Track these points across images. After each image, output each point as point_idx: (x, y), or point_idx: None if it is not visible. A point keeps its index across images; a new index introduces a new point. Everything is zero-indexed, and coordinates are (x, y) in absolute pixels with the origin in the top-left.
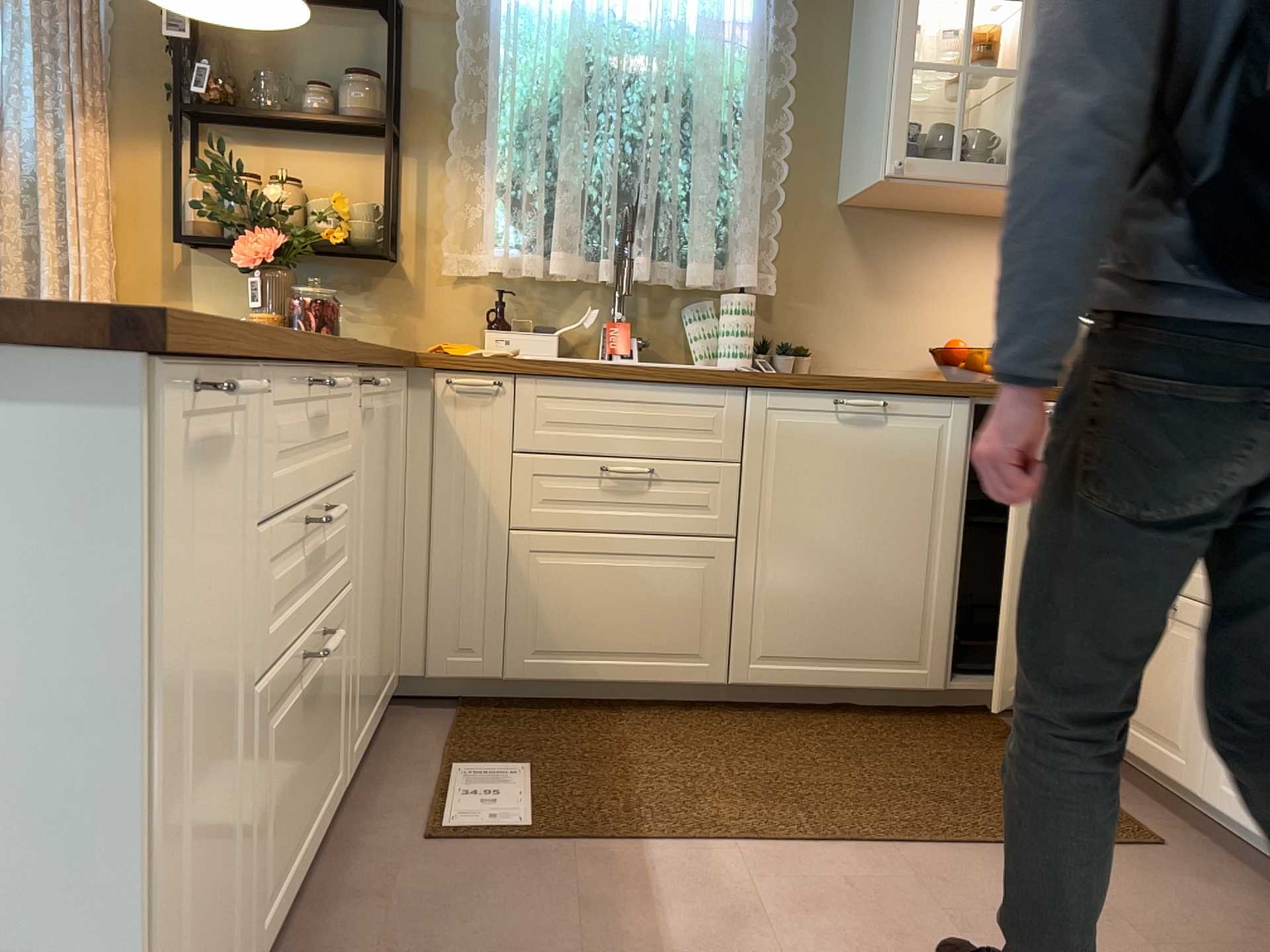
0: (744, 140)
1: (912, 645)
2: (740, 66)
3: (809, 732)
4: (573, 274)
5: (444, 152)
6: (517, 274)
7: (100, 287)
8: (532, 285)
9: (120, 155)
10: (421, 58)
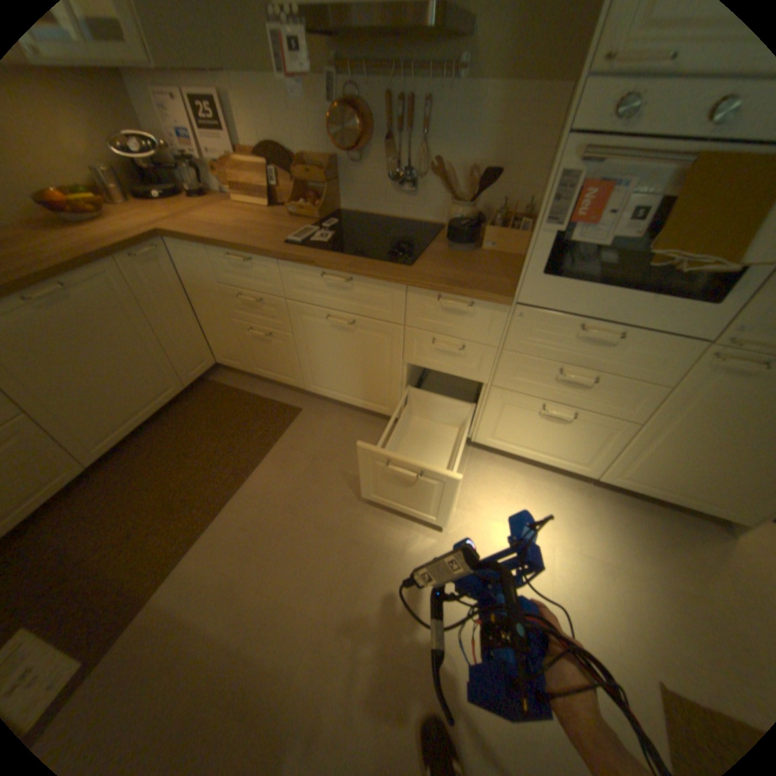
0: None
1: (160, 385)
2: None
3: (145, 453)
4: None
5: None
6: None
7: None
8: None
9: None
10: None
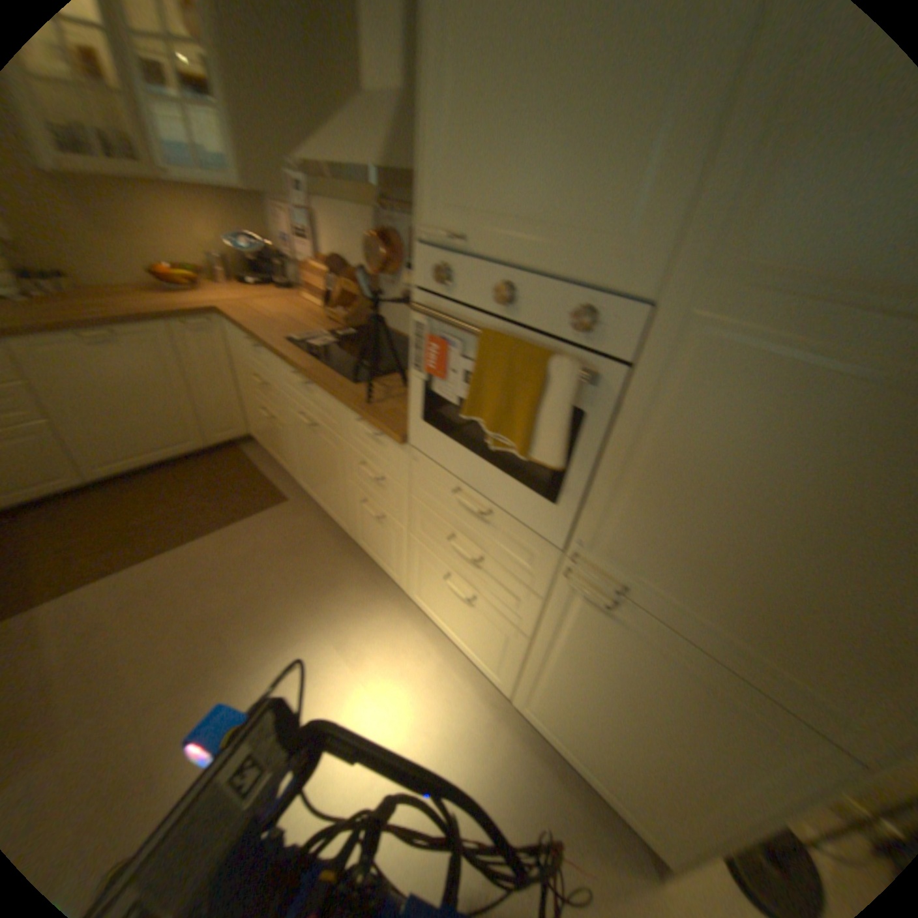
0: None
1: (185, 437)
2: None
3: (143, 490)
4: None
5: None
6: None
7: None
8: None
9: None
10: None
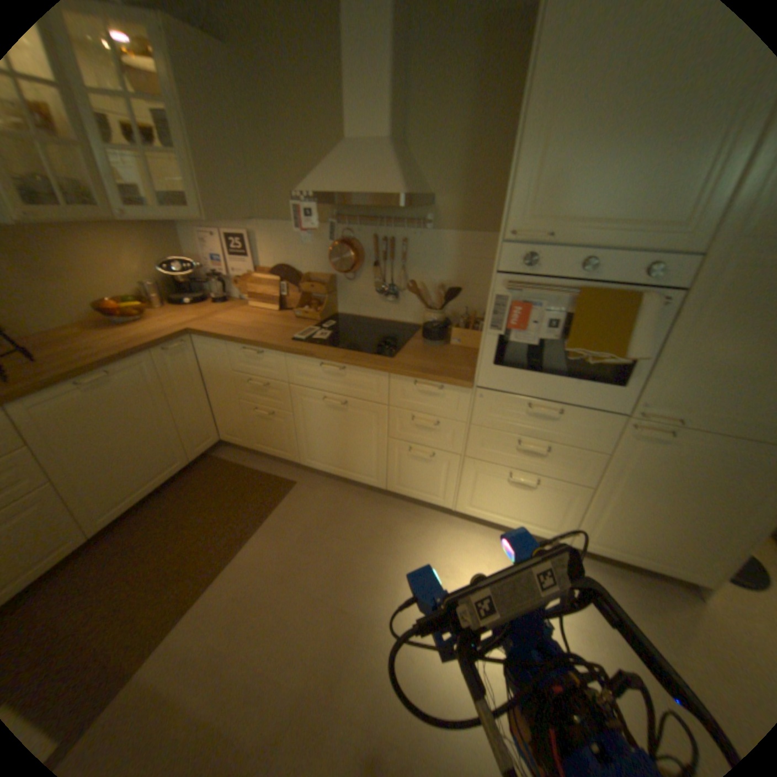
0: None
1: (167, 459)
2: None
3: (143, 525)
4: None
5: None
6: None
7: None
8: None
9: None
10: None
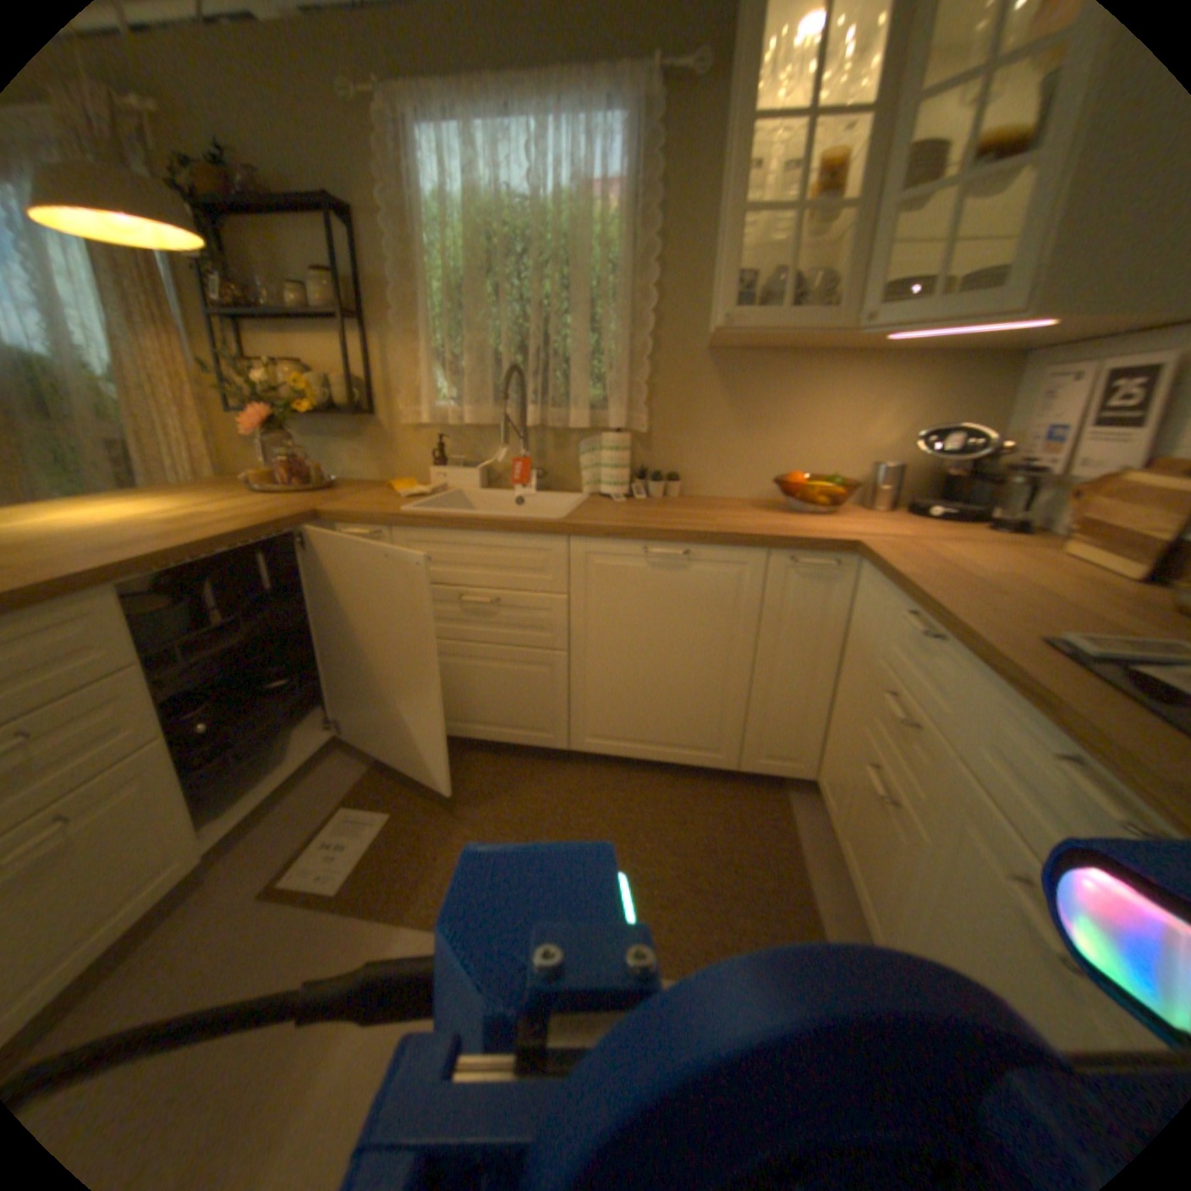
0: (615, 297)
1: (709, 737)
2: (613, 225)
3: (619, 793)
4: (482, 423)
5: (392, 326)
6: (450, 423)
7: (190, 443)
8: (465, 429)
9: (192, 346)
10: (366, 248)
